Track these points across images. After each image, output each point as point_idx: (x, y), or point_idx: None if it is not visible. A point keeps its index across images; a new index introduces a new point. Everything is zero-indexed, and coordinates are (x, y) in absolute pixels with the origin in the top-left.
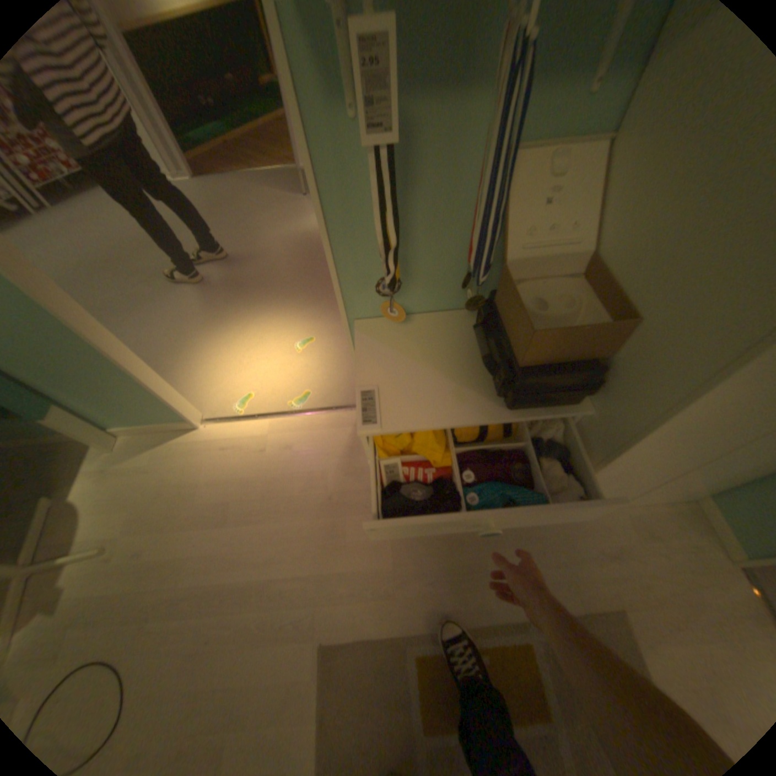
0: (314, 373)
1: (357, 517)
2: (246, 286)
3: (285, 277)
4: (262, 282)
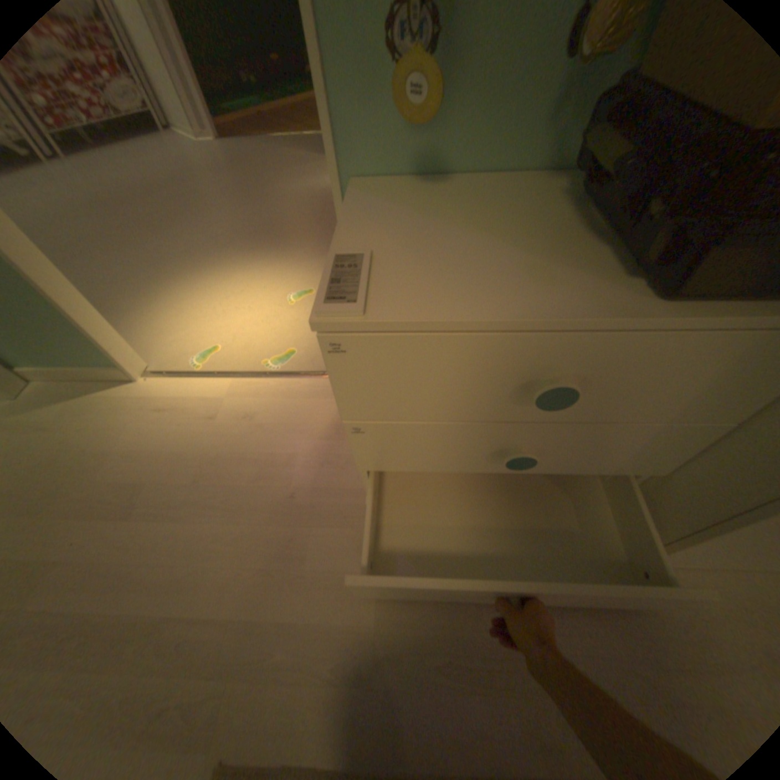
0: (305, 328)
1: (330, 531)
2: (244, 233)
3: (293, 226)
4: (264, 230)
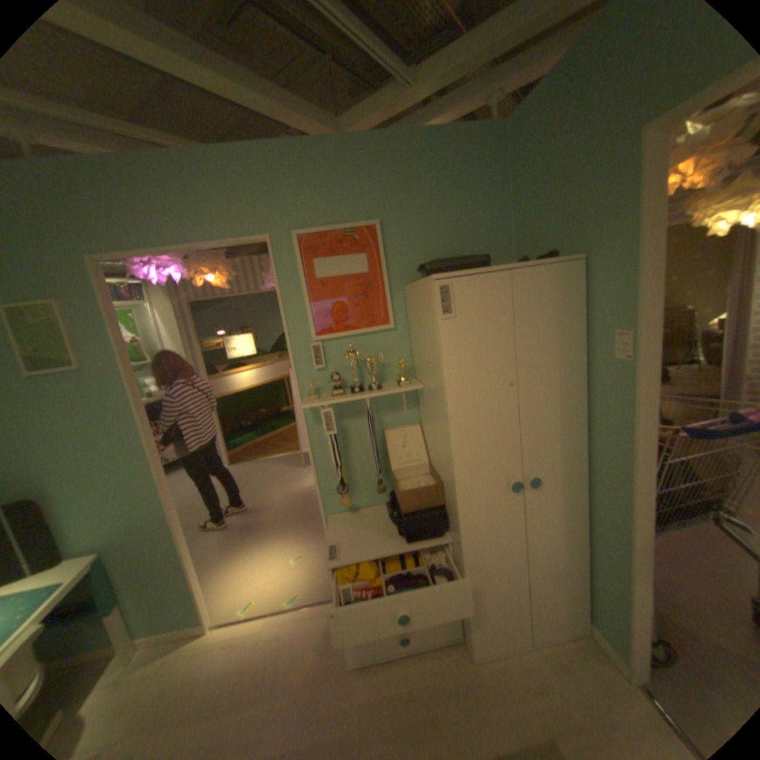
0: (302, 580)
1: (330, 691)
2: (258, 527)
3: (287, 518)
4: (269, 523)
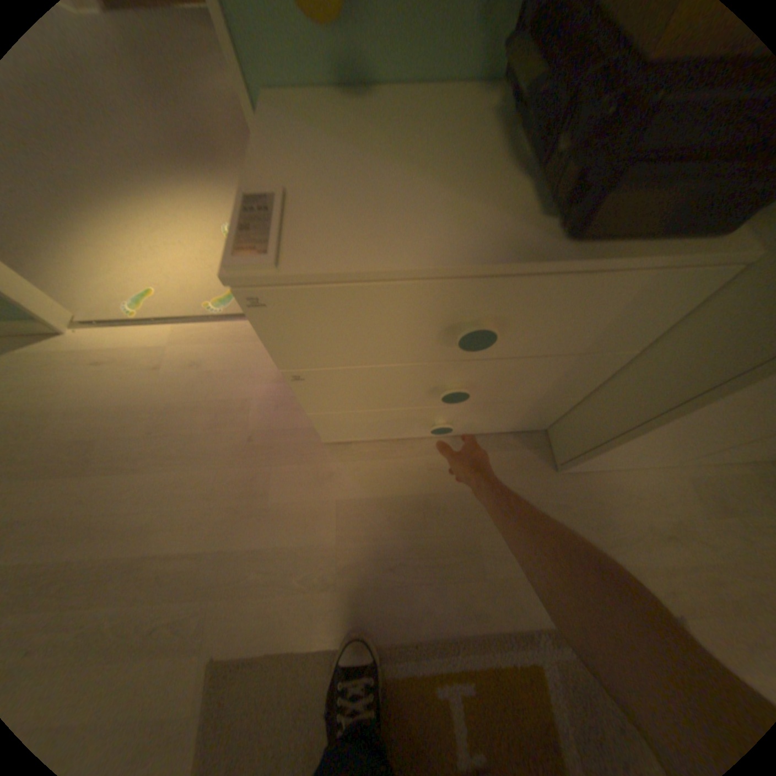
0: None
1: (290, 468)
2: (162, 149)
3: (219, 140)
4: (185, 145)
